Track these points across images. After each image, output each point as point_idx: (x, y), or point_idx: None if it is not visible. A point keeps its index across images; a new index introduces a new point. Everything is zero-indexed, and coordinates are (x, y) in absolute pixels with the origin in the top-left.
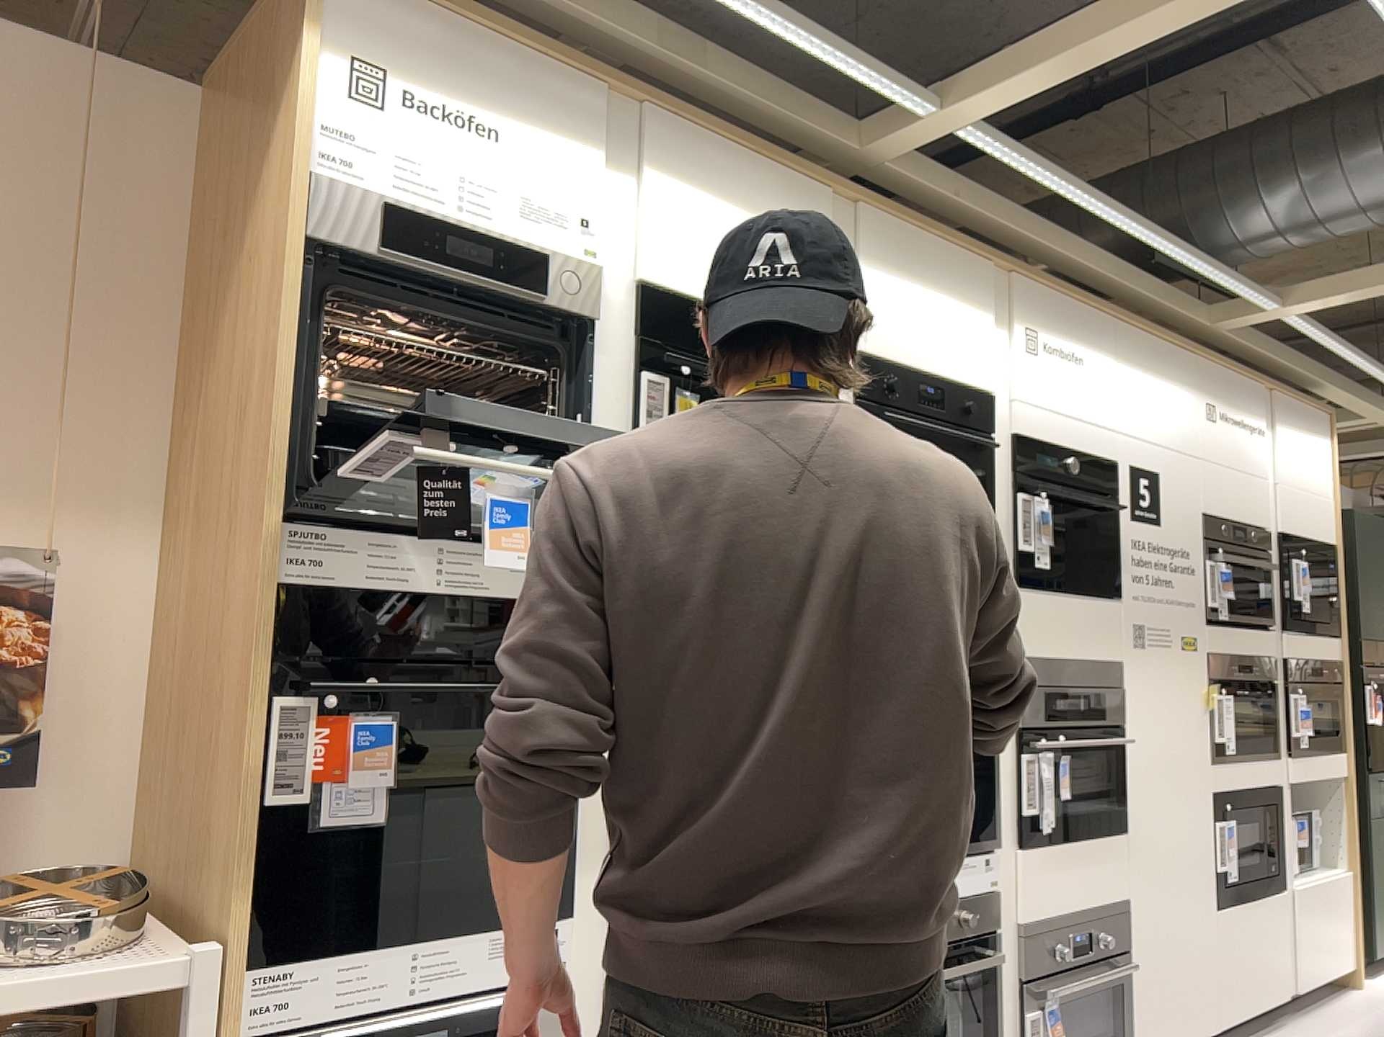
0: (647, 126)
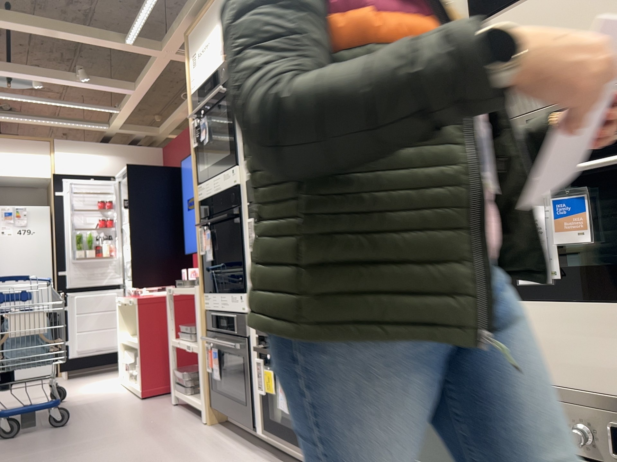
0: None
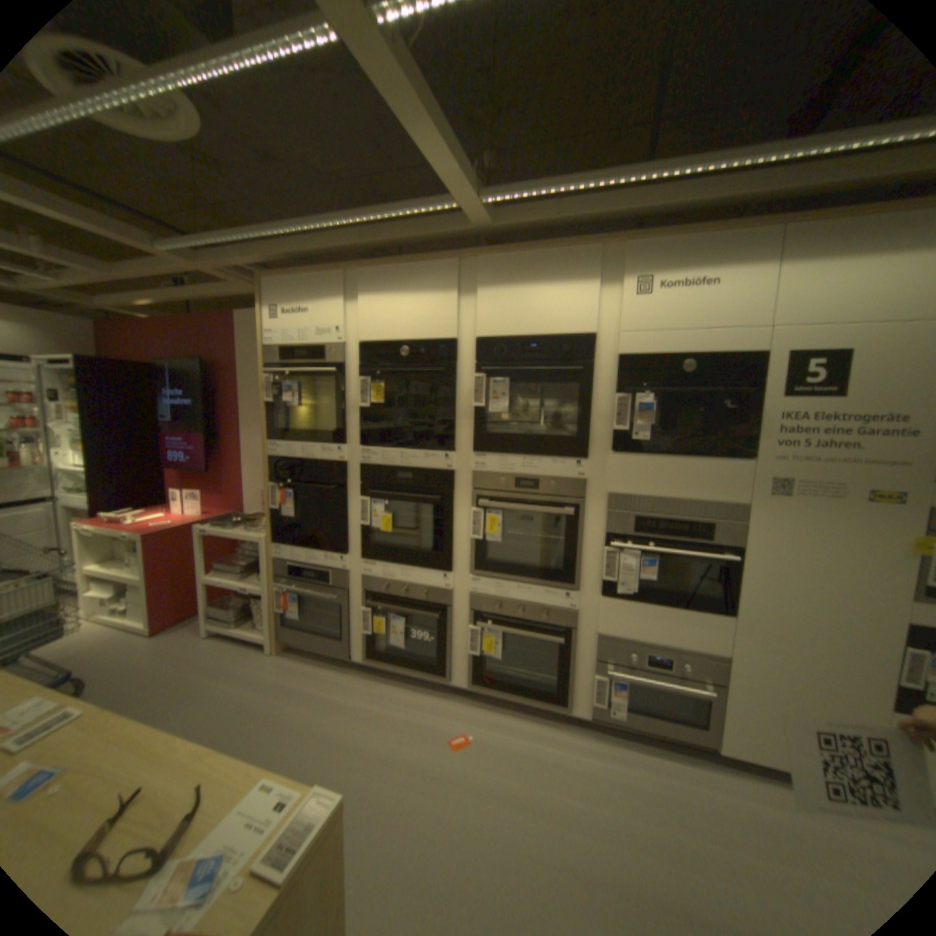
0: (358, 271)
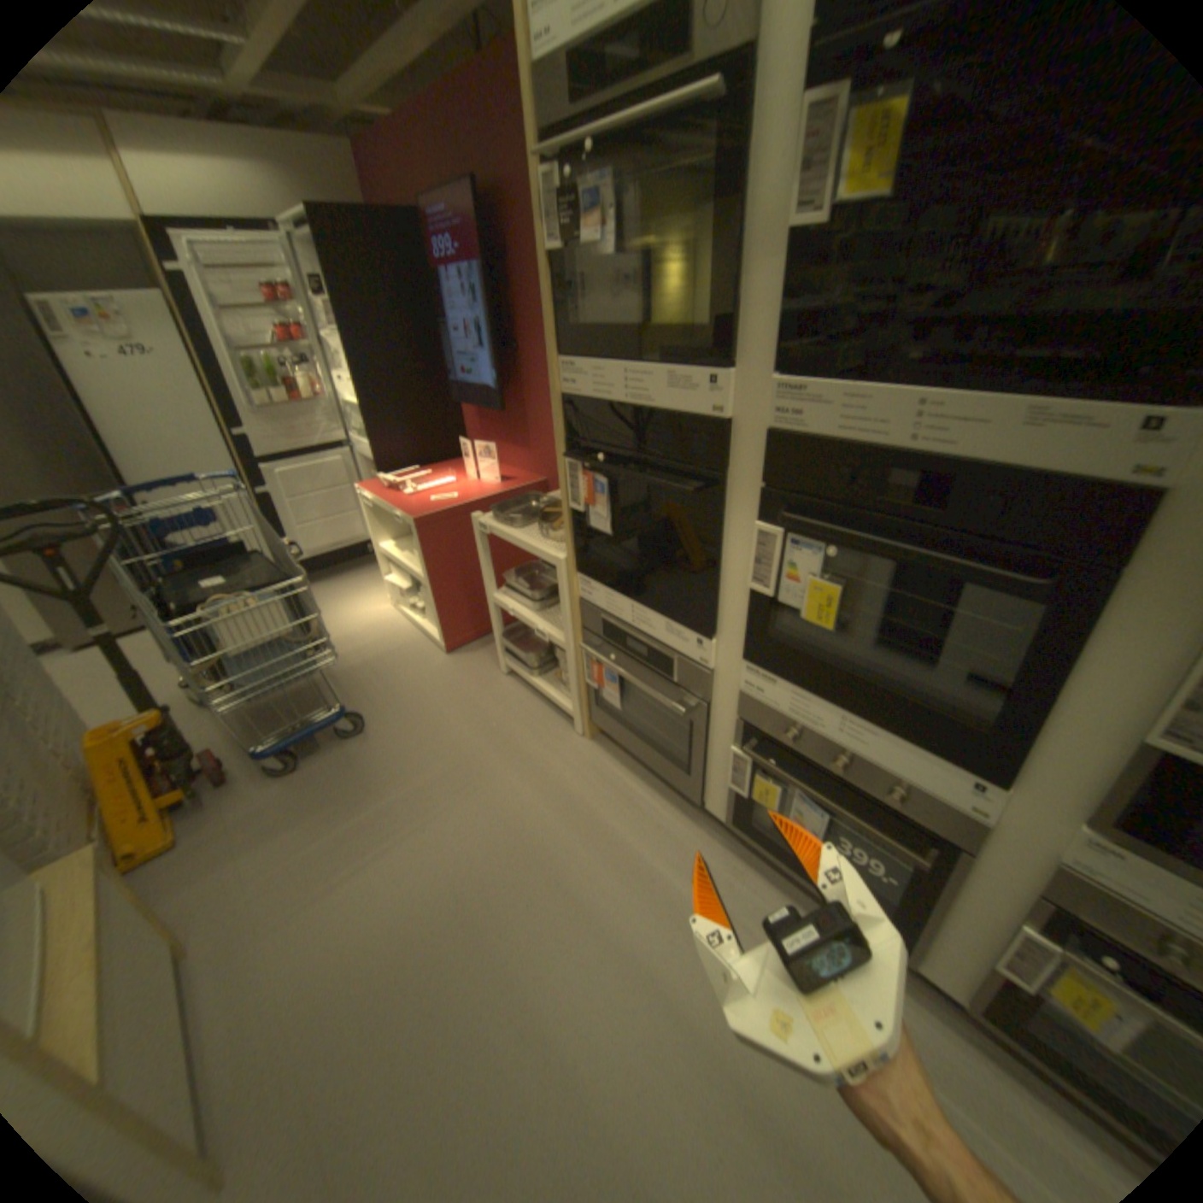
0: None
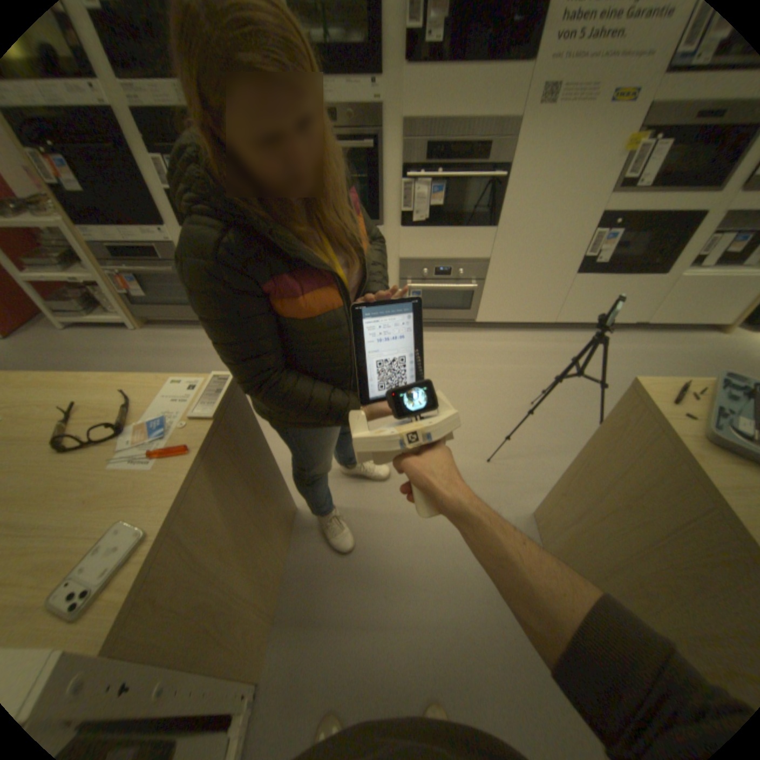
0: None
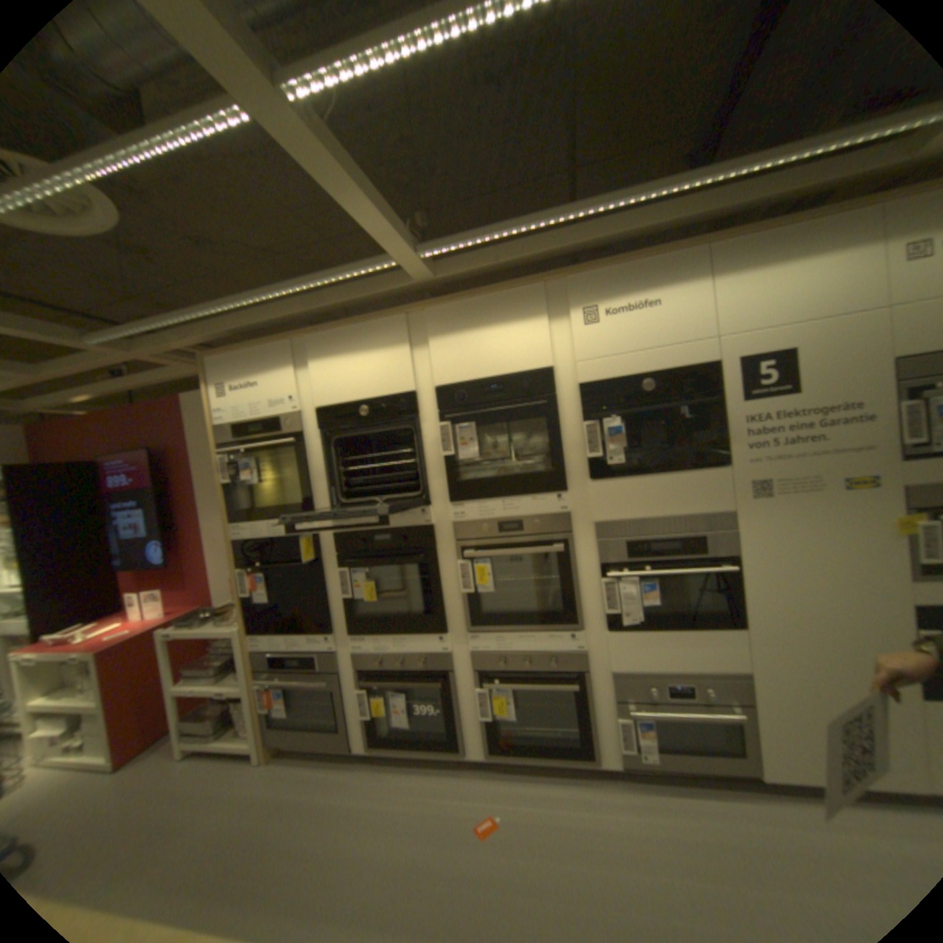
0: (306, 339)
